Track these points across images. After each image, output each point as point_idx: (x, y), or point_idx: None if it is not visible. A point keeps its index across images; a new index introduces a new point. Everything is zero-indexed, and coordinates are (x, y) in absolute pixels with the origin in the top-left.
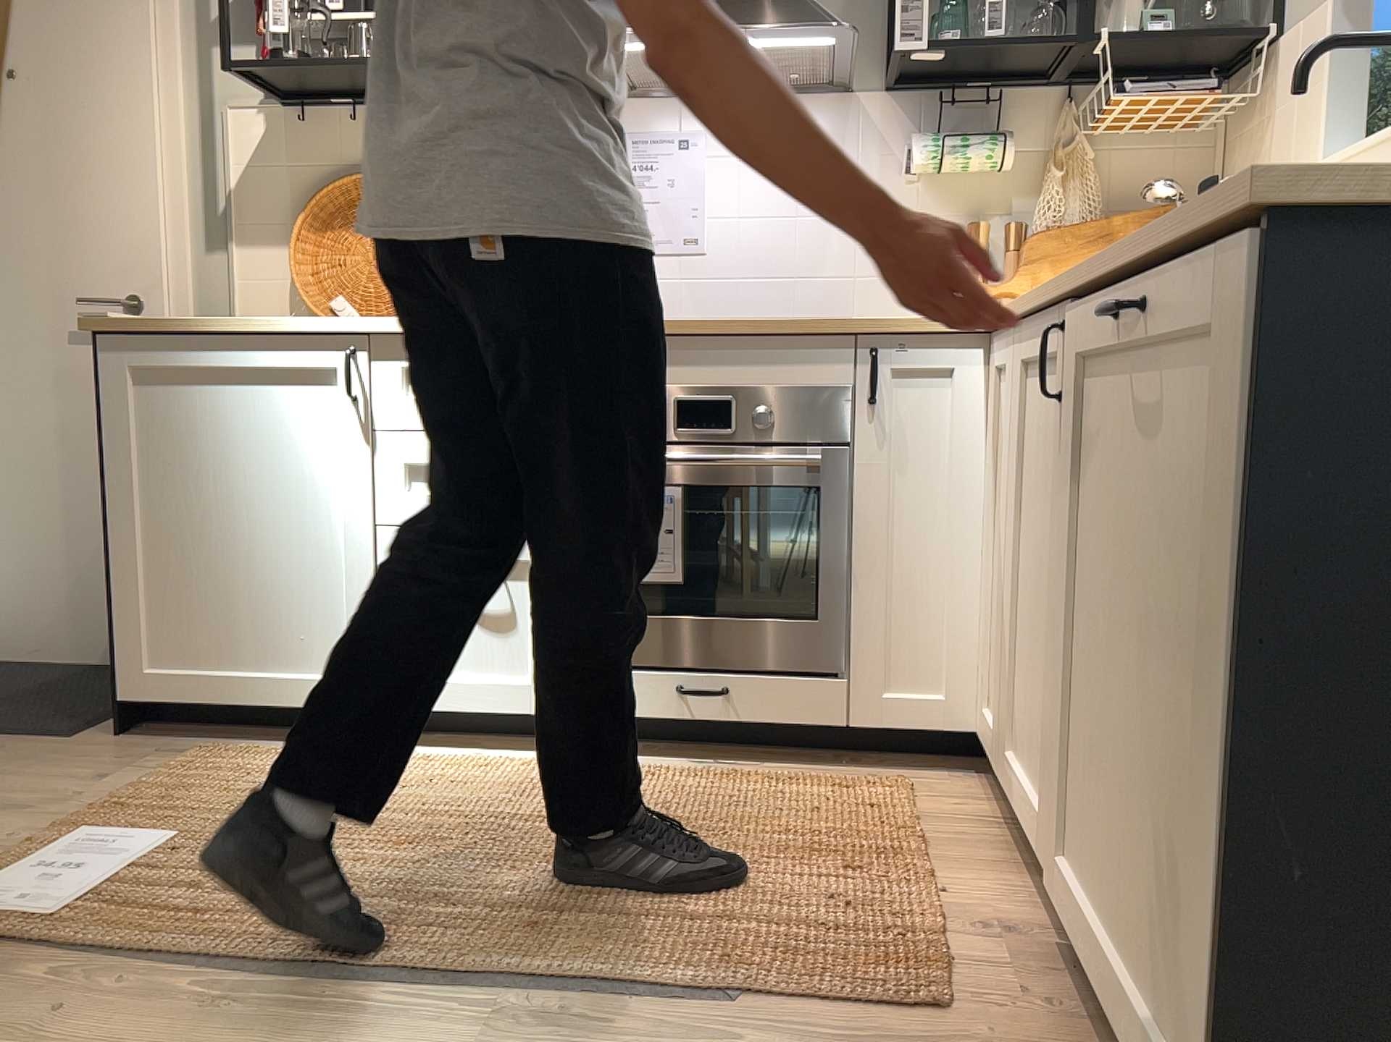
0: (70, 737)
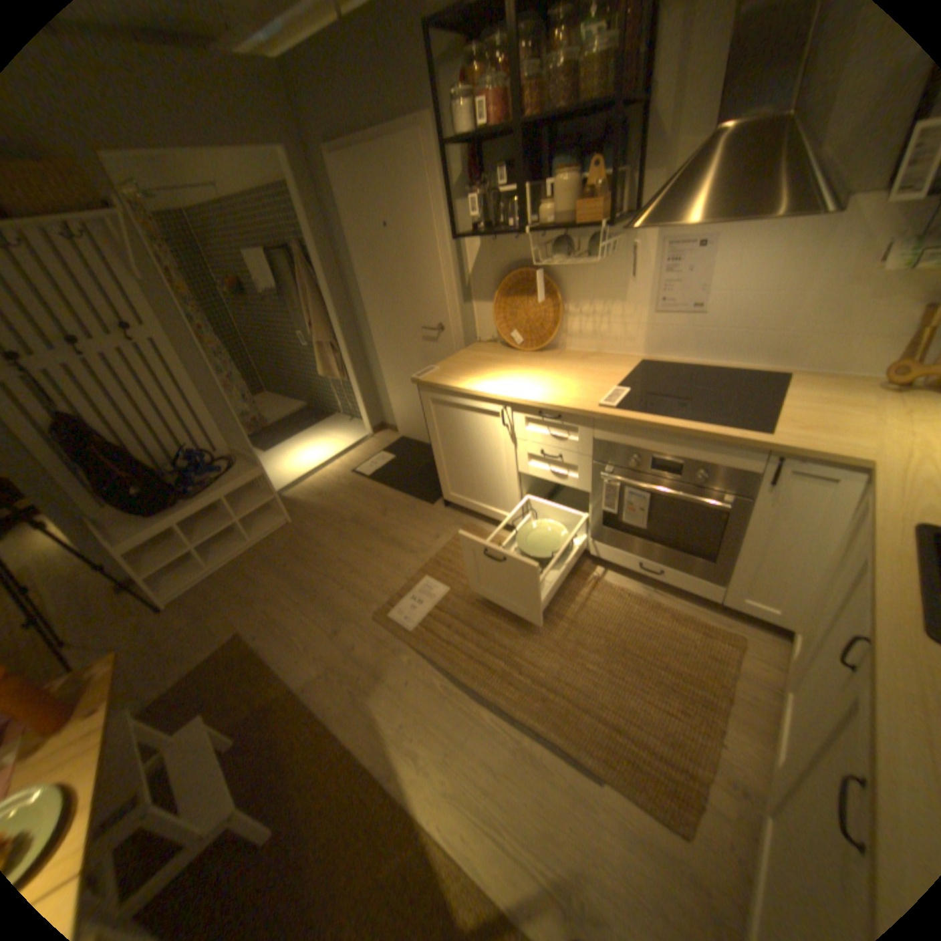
0: (432, 502)
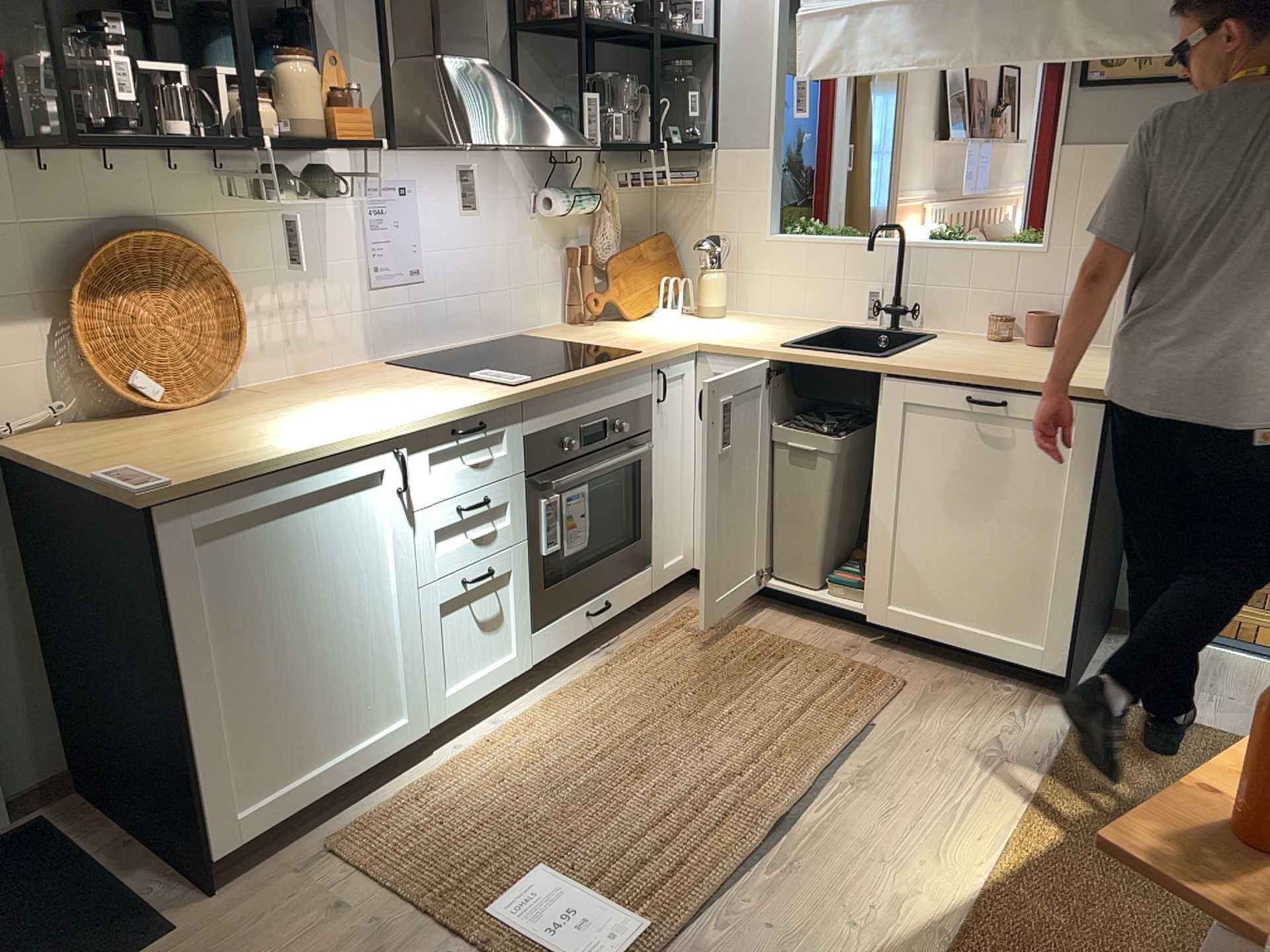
0: (169, 929)
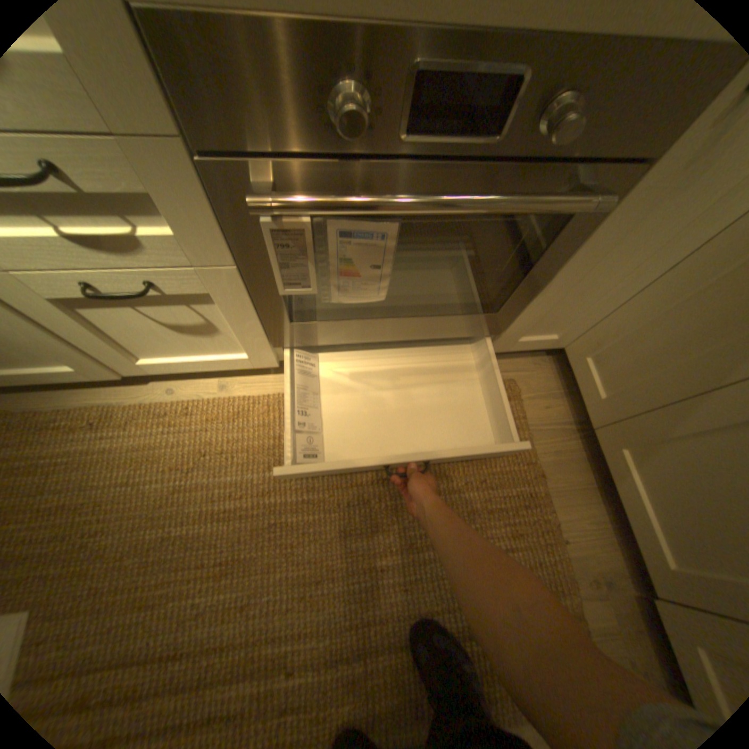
0: None
